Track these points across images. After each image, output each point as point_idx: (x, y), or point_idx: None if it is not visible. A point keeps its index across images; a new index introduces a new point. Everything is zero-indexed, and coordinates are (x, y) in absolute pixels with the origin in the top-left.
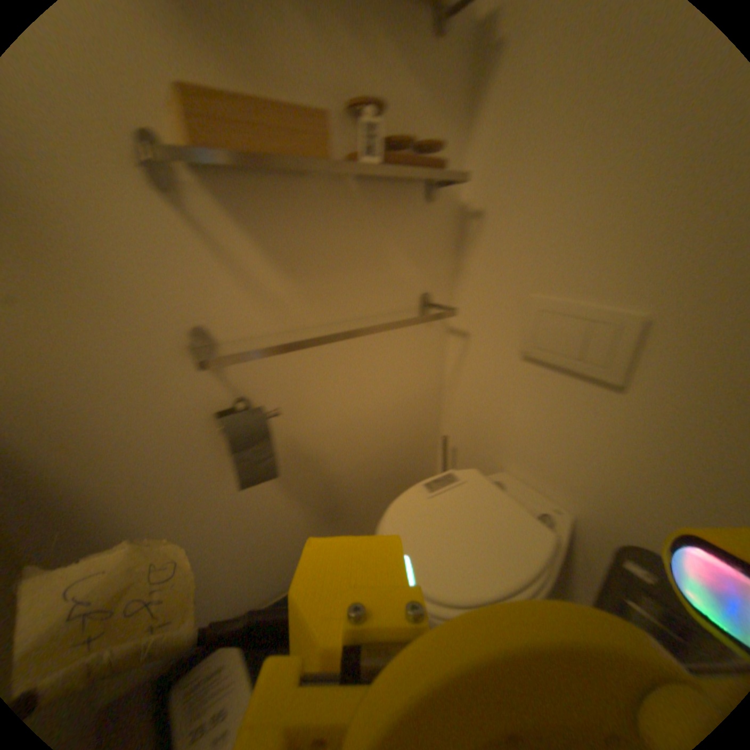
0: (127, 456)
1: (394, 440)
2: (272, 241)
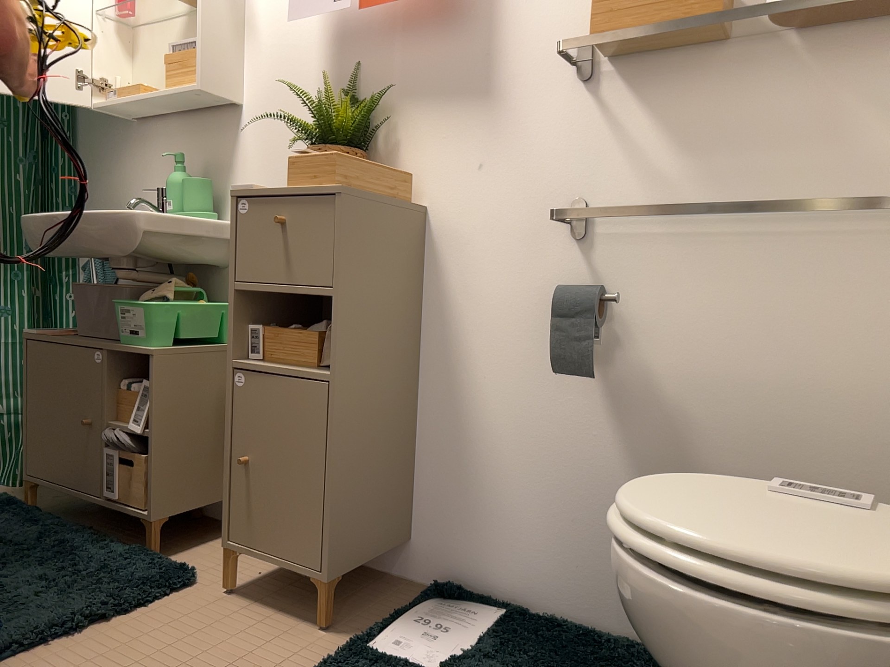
0: (490, 308)
1: (824, 464)
2: (658, 120)
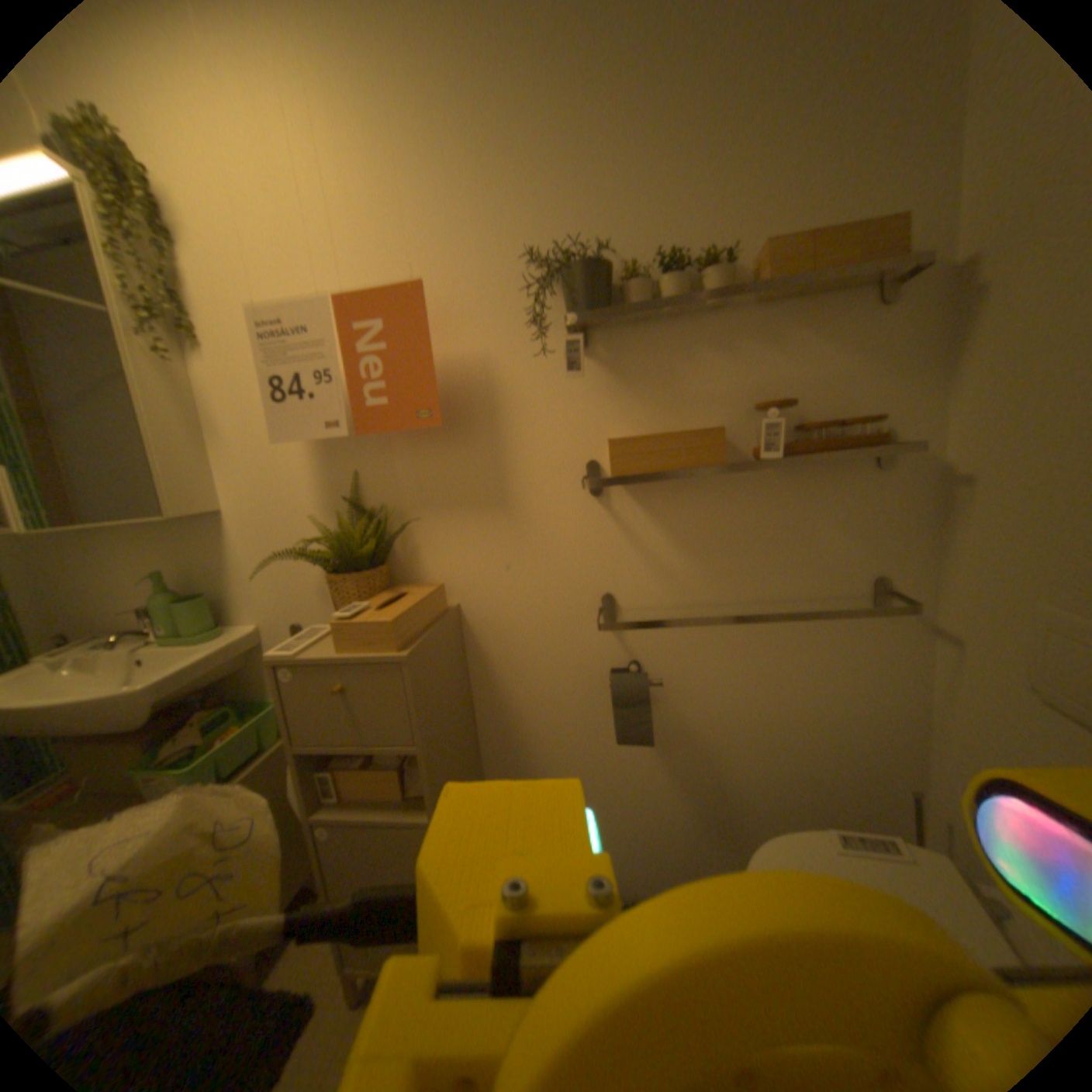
0: (541, 686)
1: (824, 770)
2: (672, 526)
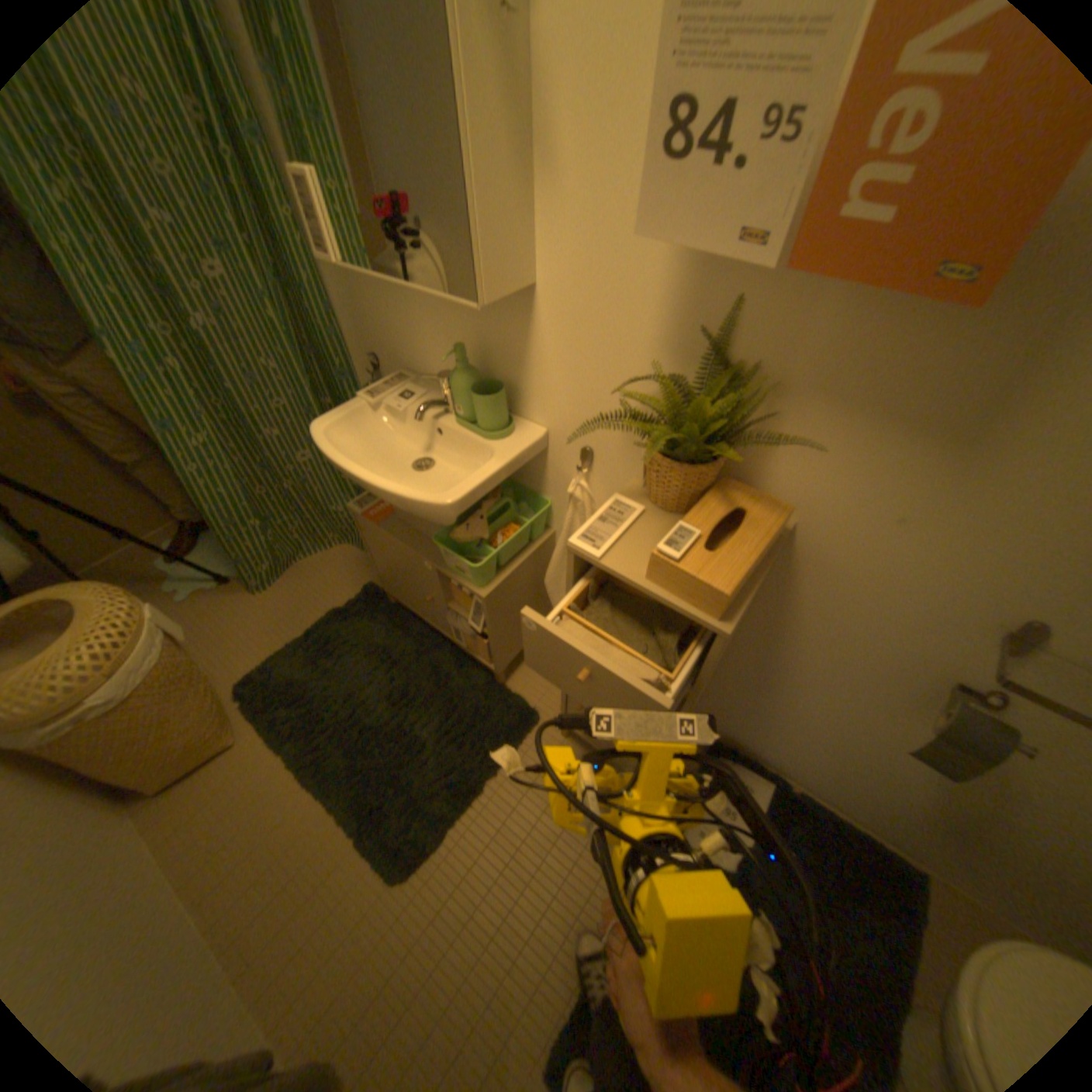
0: (844, 640)
1: None
2: None
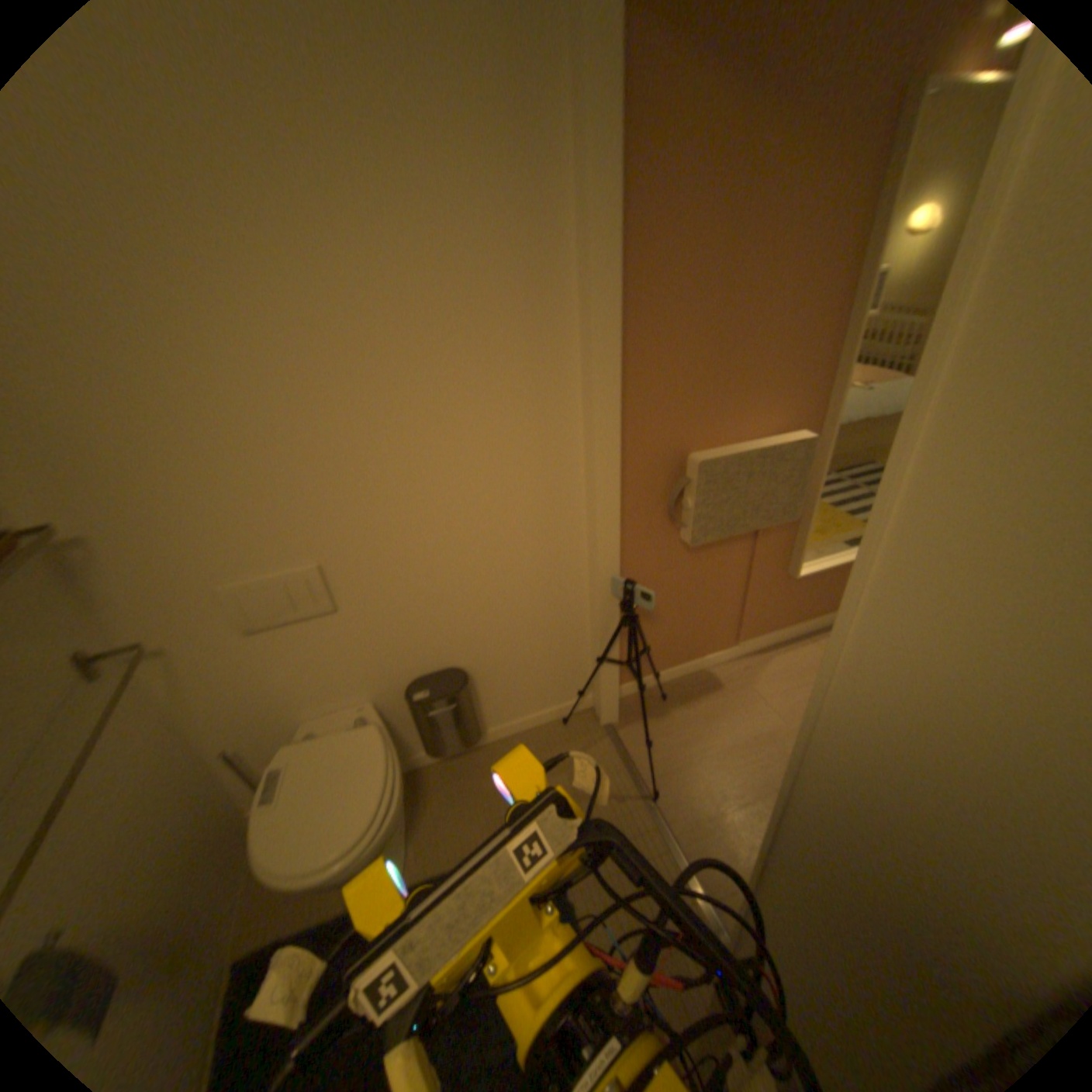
0: None
1: (166, 822)
2: None
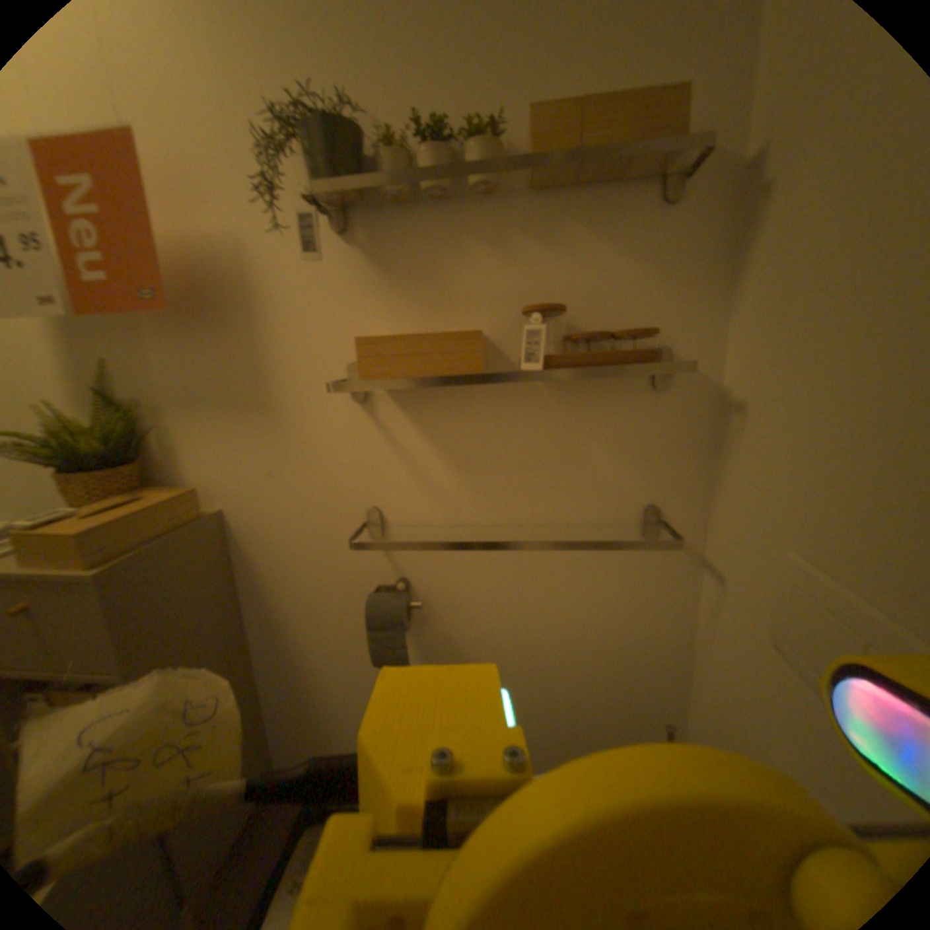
0: (308, 599)
1: (588, 694)
2: (438, 439)
